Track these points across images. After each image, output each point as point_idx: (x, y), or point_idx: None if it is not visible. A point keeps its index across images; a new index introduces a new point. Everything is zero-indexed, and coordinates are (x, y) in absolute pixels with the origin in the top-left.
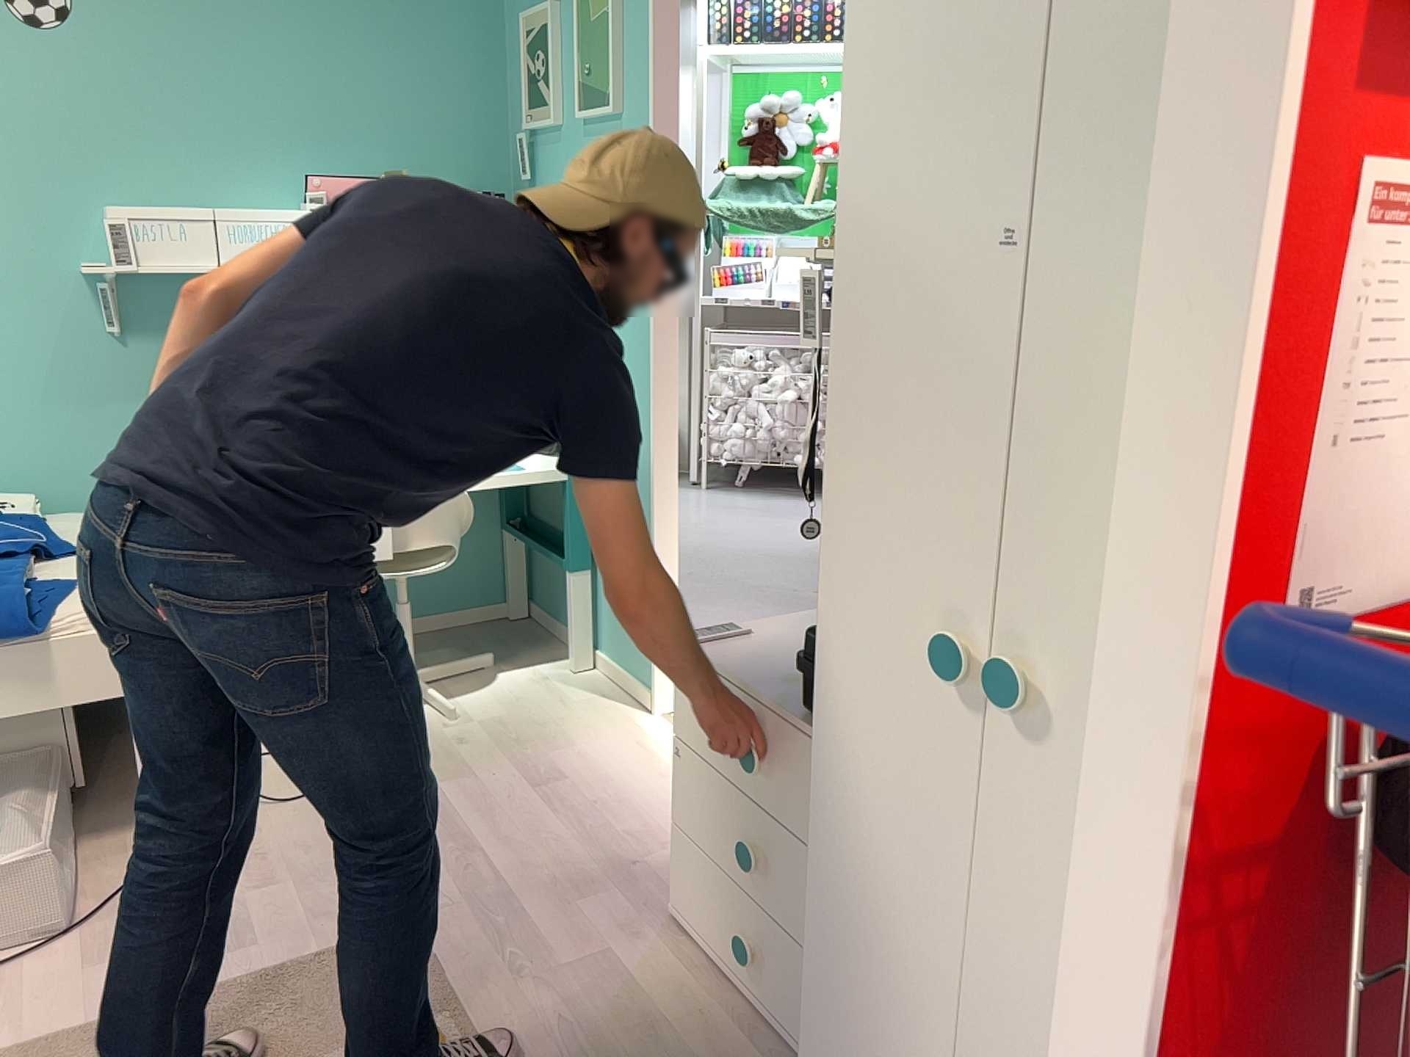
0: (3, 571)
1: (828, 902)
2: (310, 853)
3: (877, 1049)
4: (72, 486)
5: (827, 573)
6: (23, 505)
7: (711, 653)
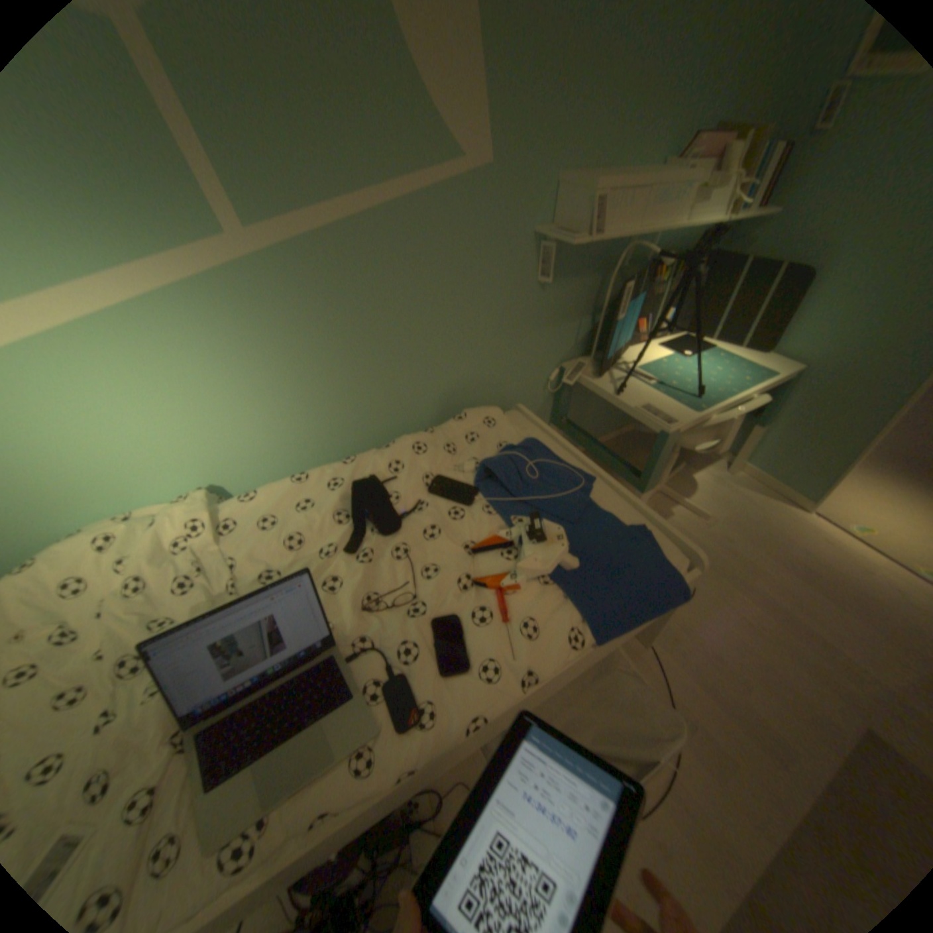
0: (629, 539)
1: None
2: (743, 653)
3: None
4: (497, 391)
5: None
6: (515, 428)
7: None
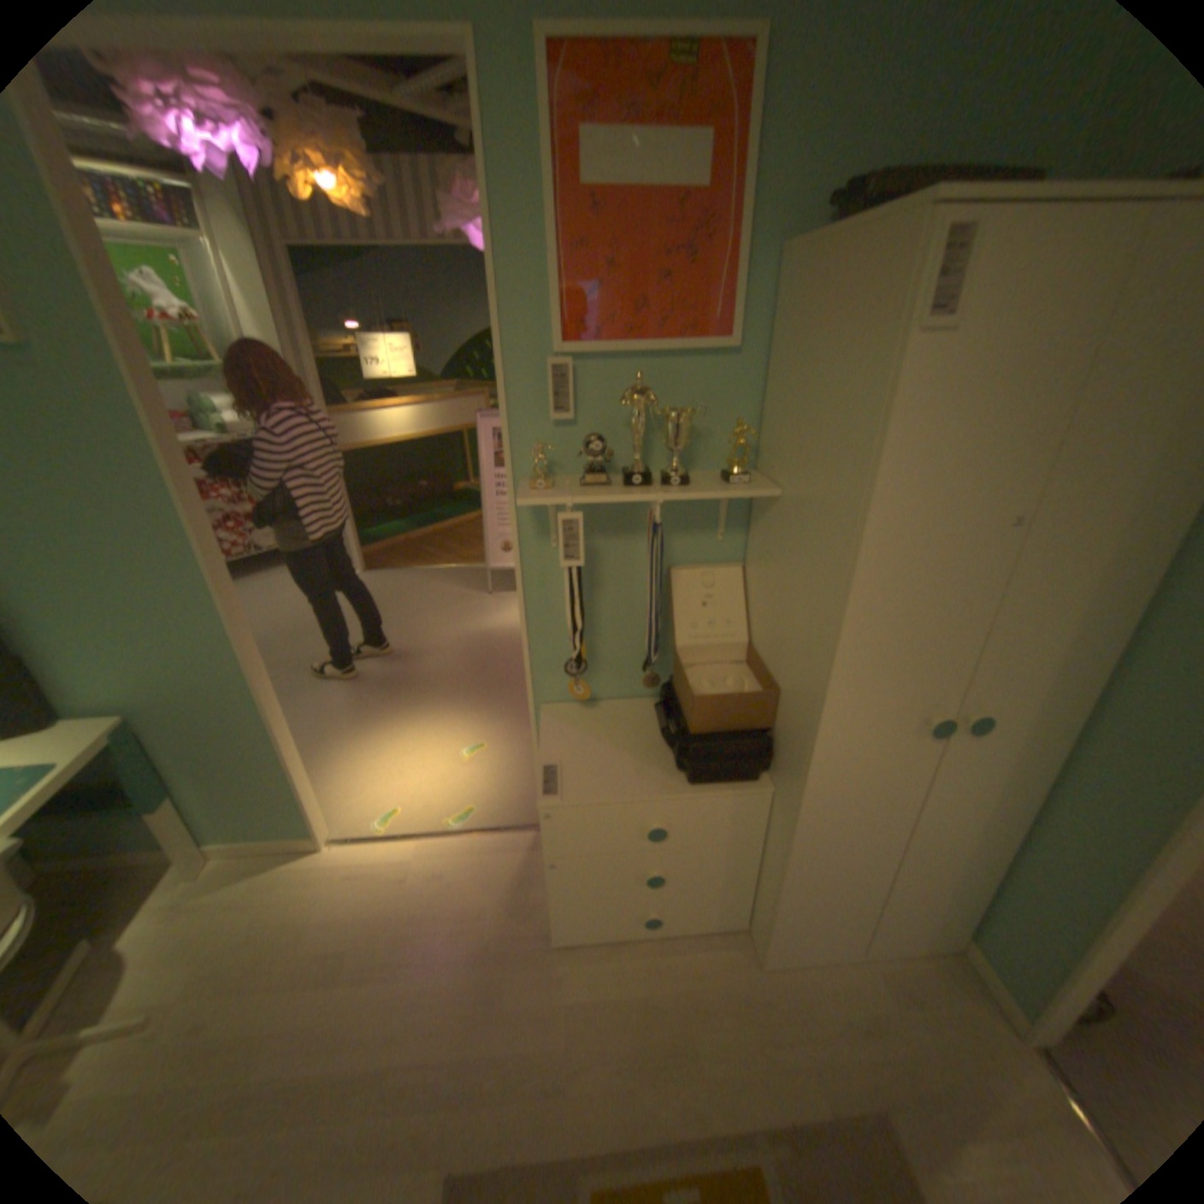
0: None
1: (806, 867)
2: None
3: (839, 901)
4: None
5: (826, 724)
6: None
7: (579, 798)
